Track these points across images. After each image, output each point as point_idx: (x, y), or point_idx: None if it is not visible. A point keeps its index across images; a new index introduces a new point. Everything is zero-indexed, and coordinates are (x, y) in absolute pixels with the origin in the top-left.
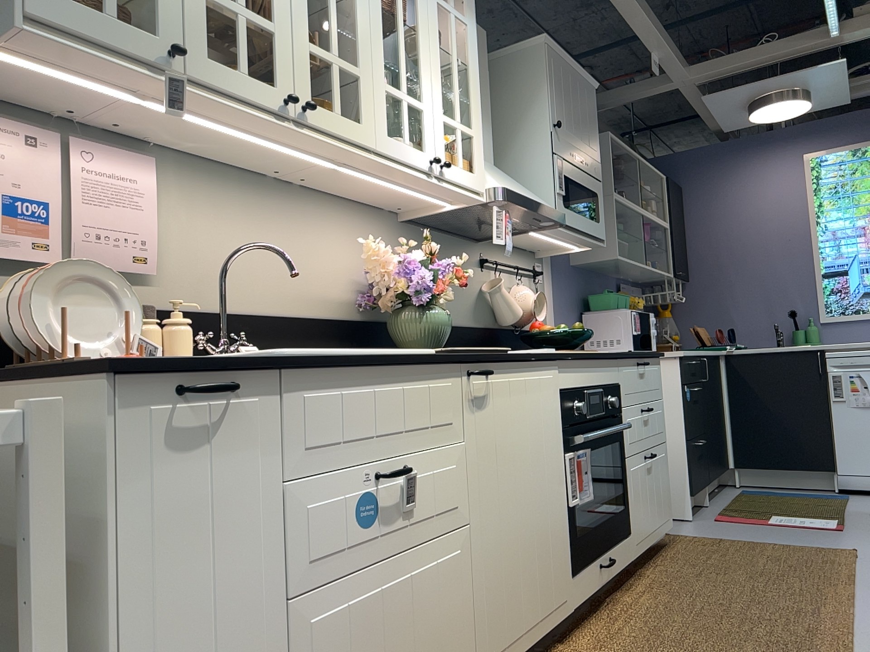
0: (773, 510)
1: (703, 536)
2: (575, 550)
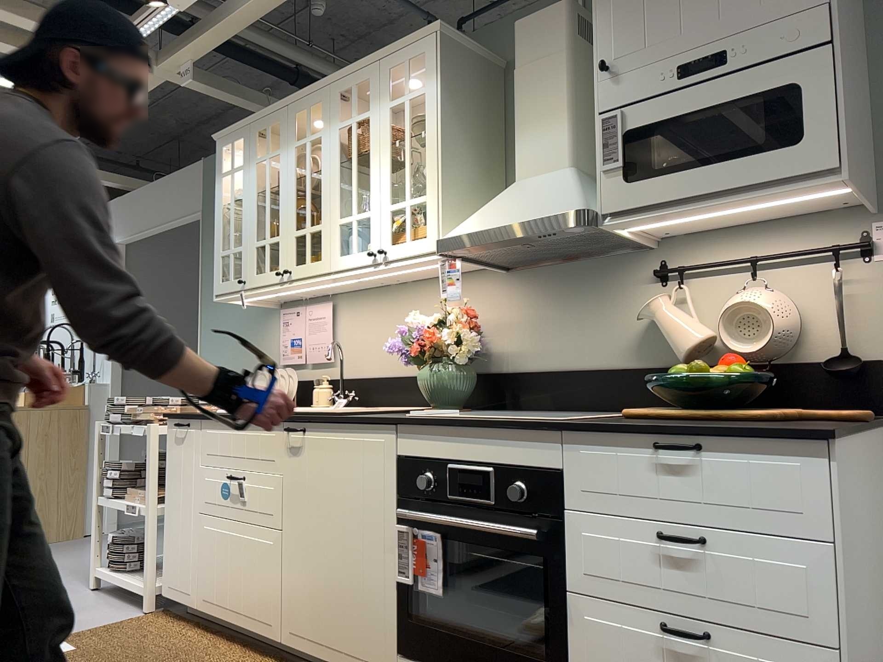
0: None
1: None
2: (405, 632)
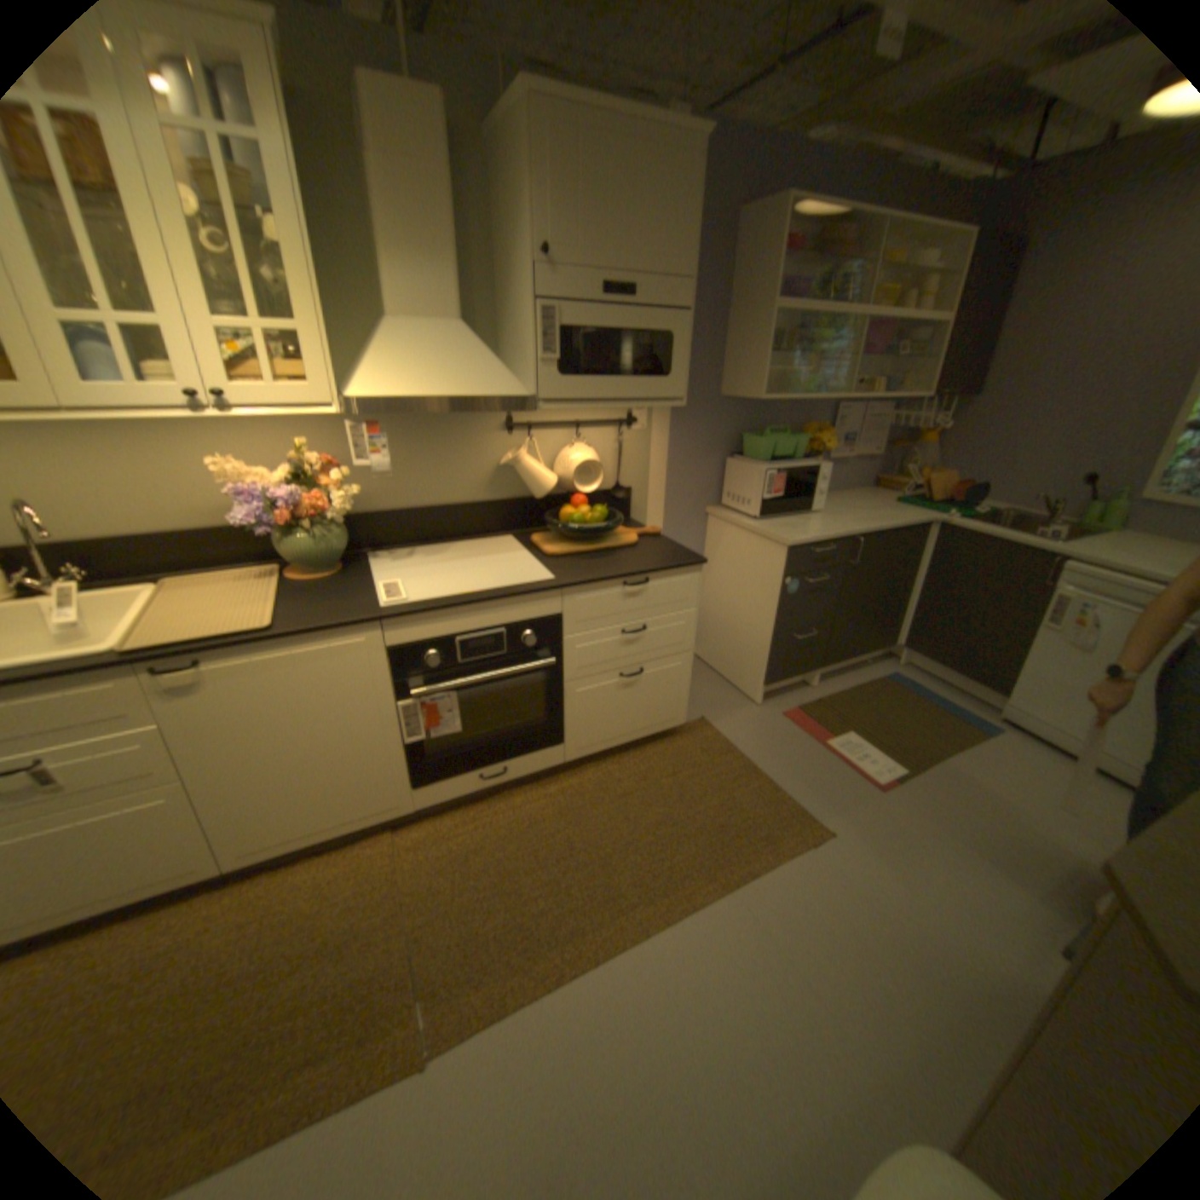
0: (866, 725)
1: (724, 739)
2: (420, 772)
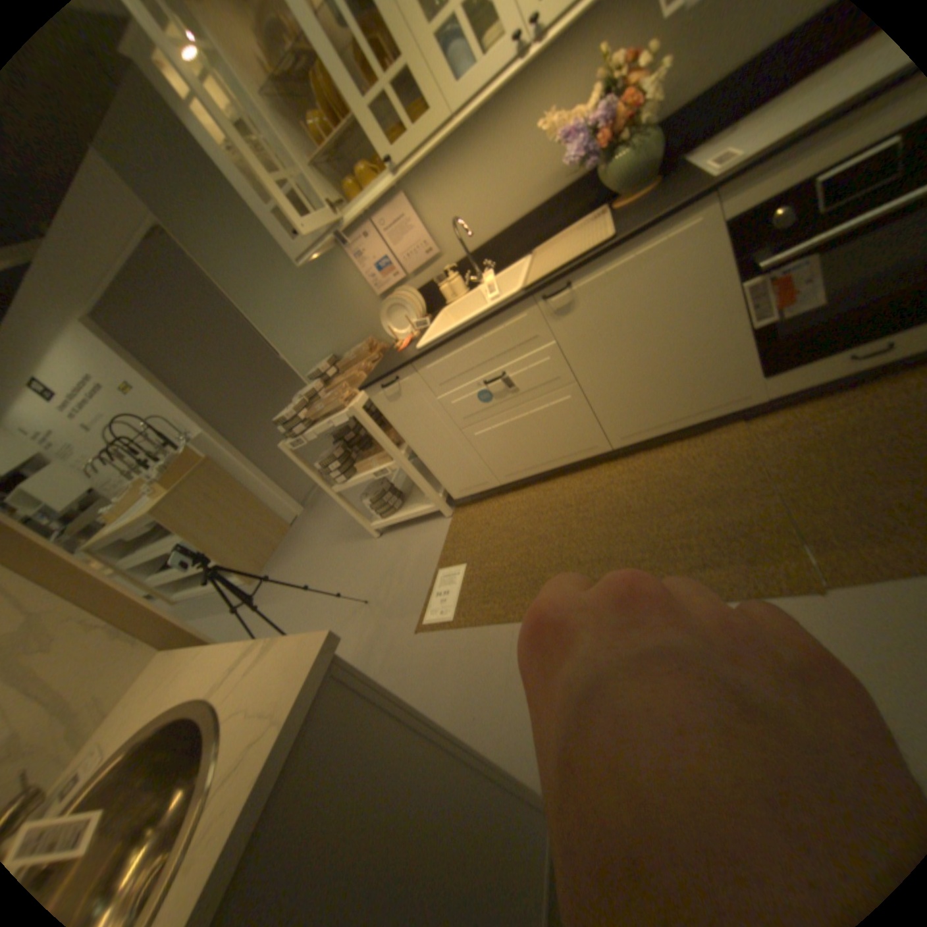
0: None
1: None
2: (773, 357)
